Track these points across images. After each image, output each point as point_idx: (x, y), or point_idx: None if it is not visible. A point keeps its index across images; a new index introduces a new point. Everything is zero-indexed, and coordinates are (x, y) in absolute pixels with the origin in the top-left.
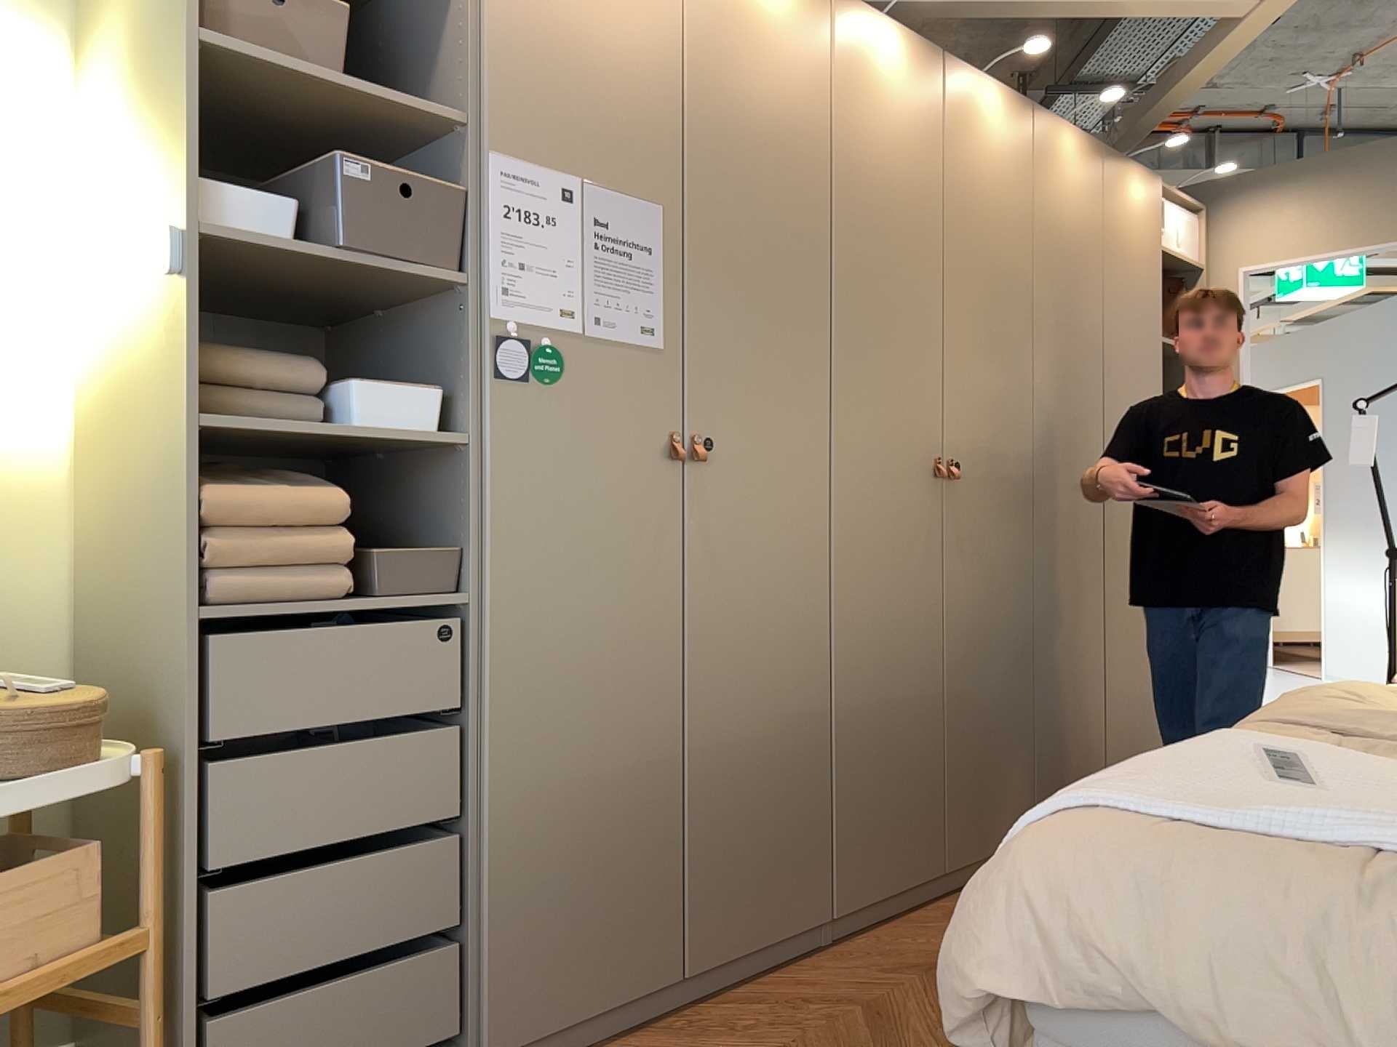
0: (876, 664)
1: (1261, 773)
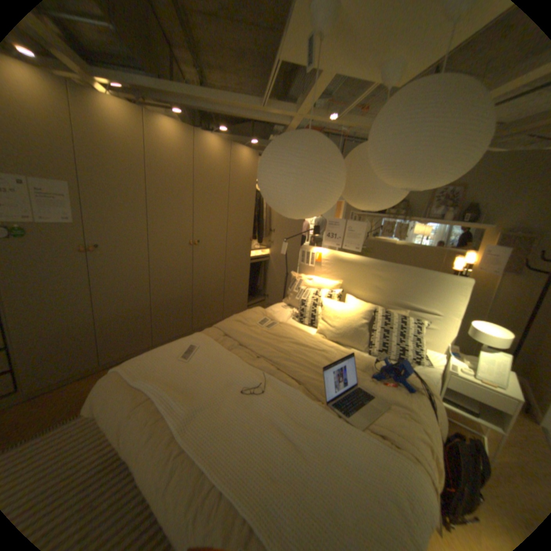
0: (165, 292)
1: (180, 354)
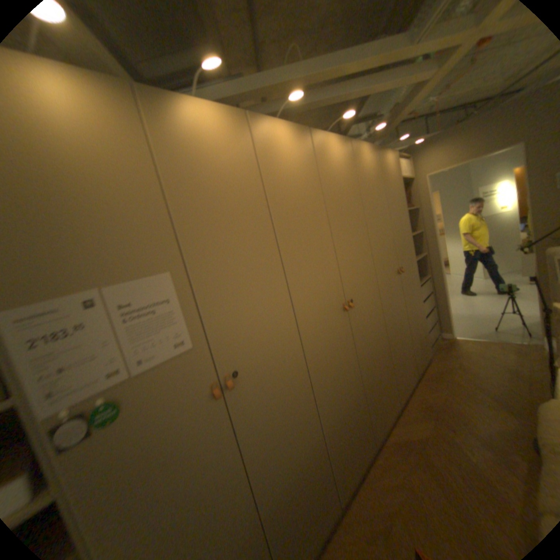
0: (336, 402)
1: None
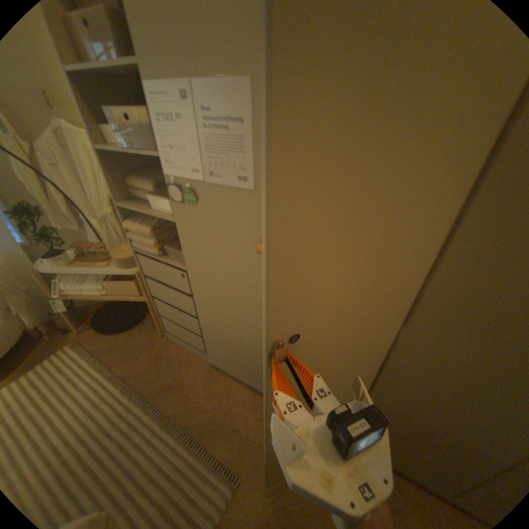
0: (421, 407)
1: None
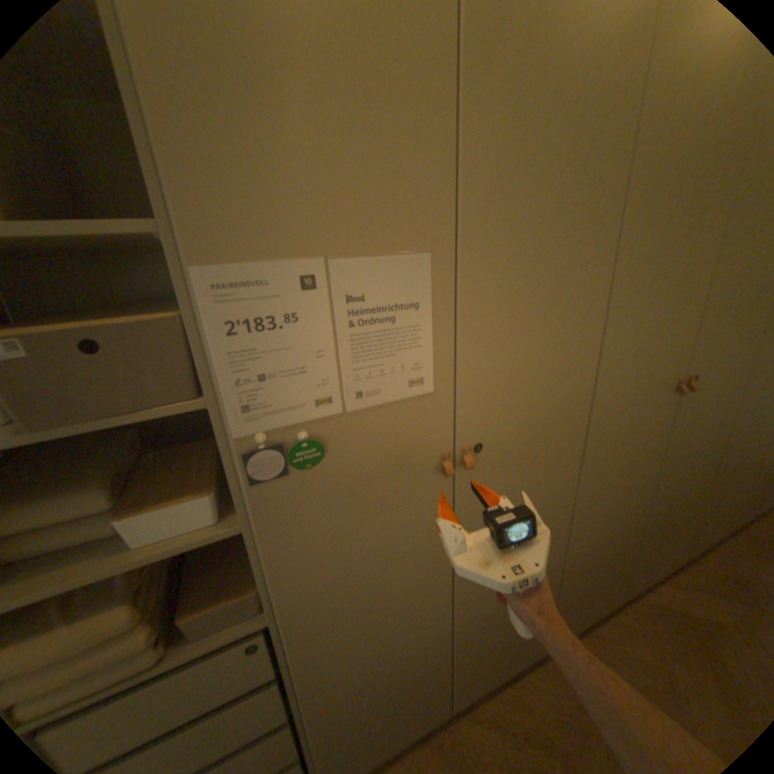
0: (600, 528)
1: None
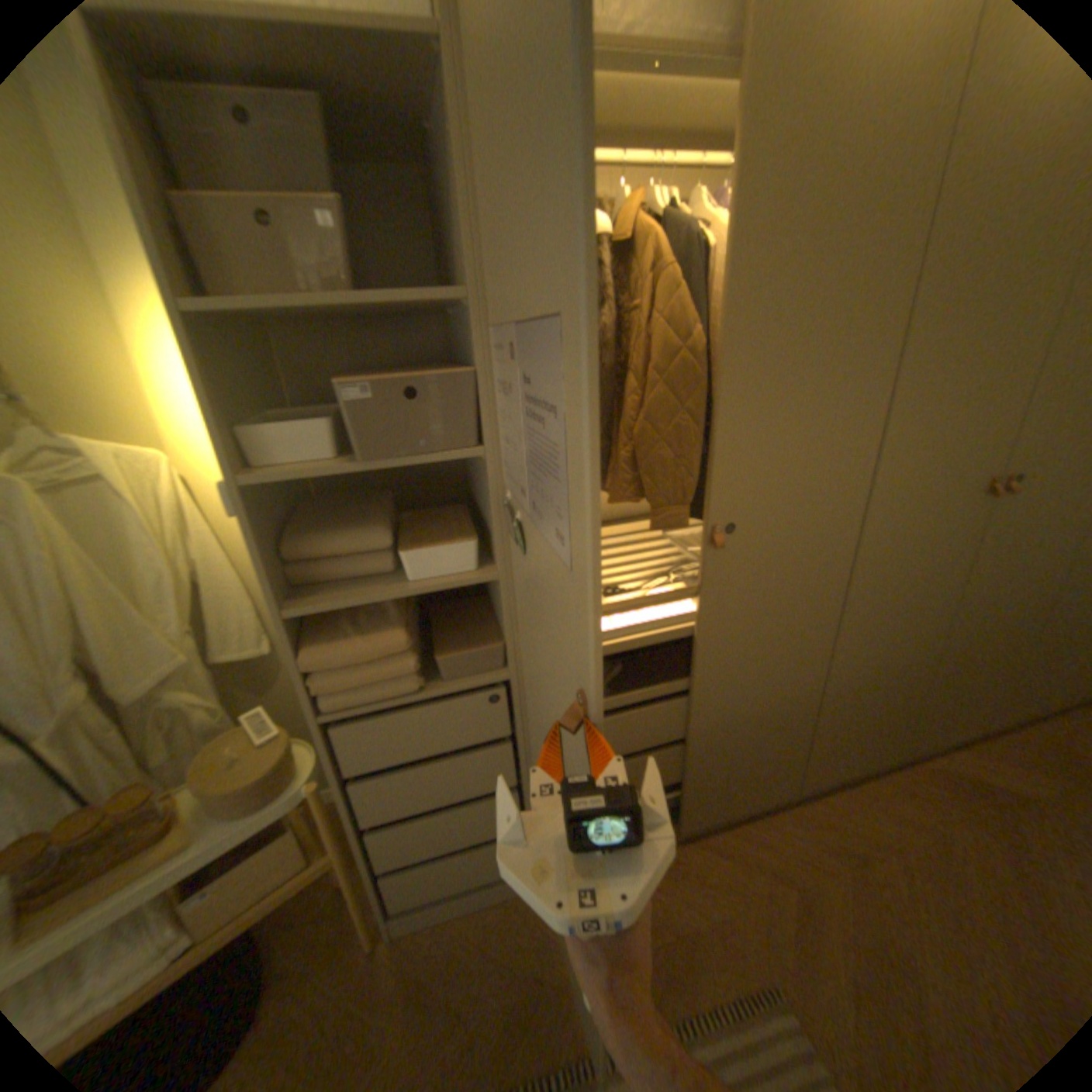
0: (873, 652)
1: None
